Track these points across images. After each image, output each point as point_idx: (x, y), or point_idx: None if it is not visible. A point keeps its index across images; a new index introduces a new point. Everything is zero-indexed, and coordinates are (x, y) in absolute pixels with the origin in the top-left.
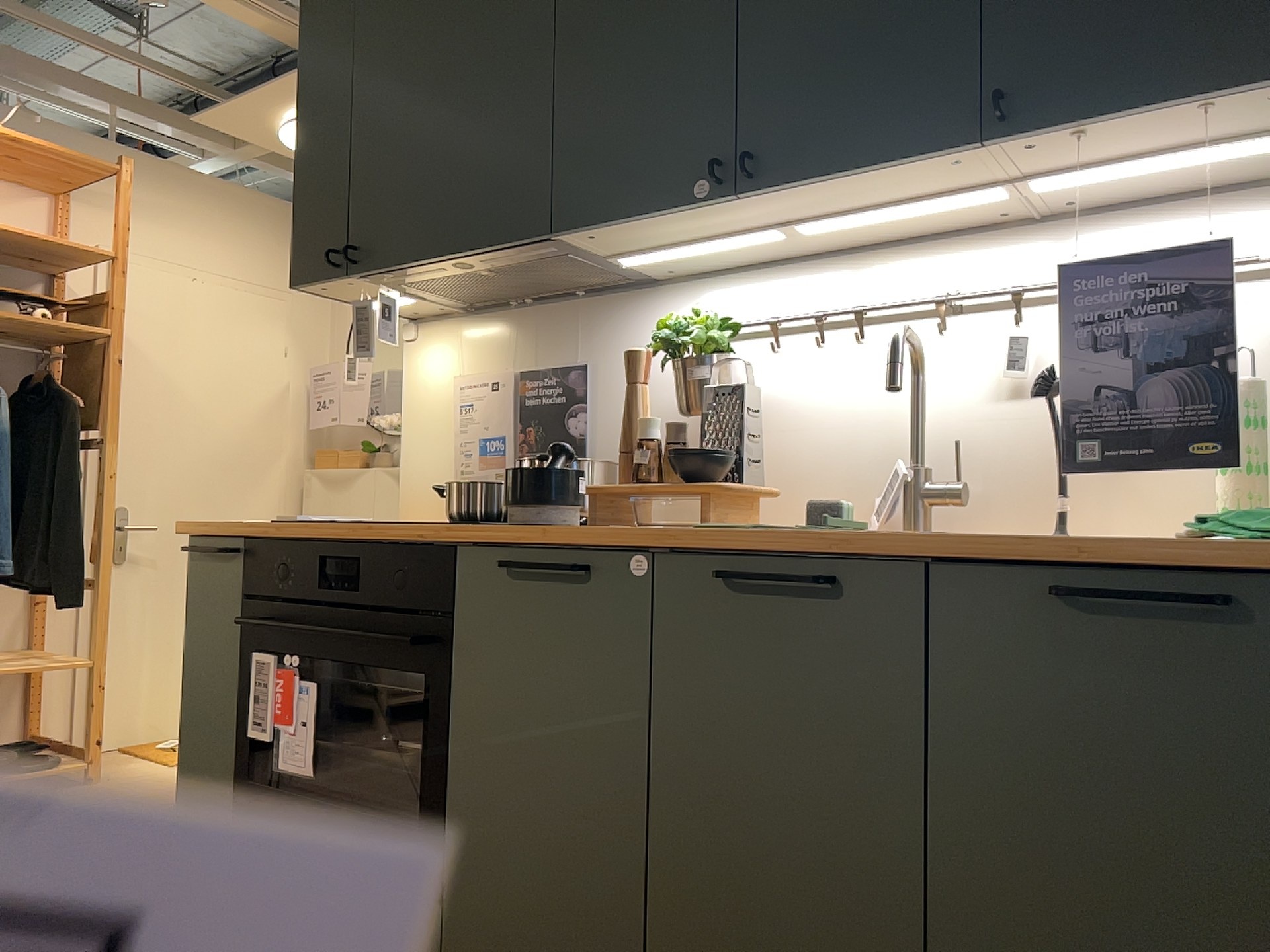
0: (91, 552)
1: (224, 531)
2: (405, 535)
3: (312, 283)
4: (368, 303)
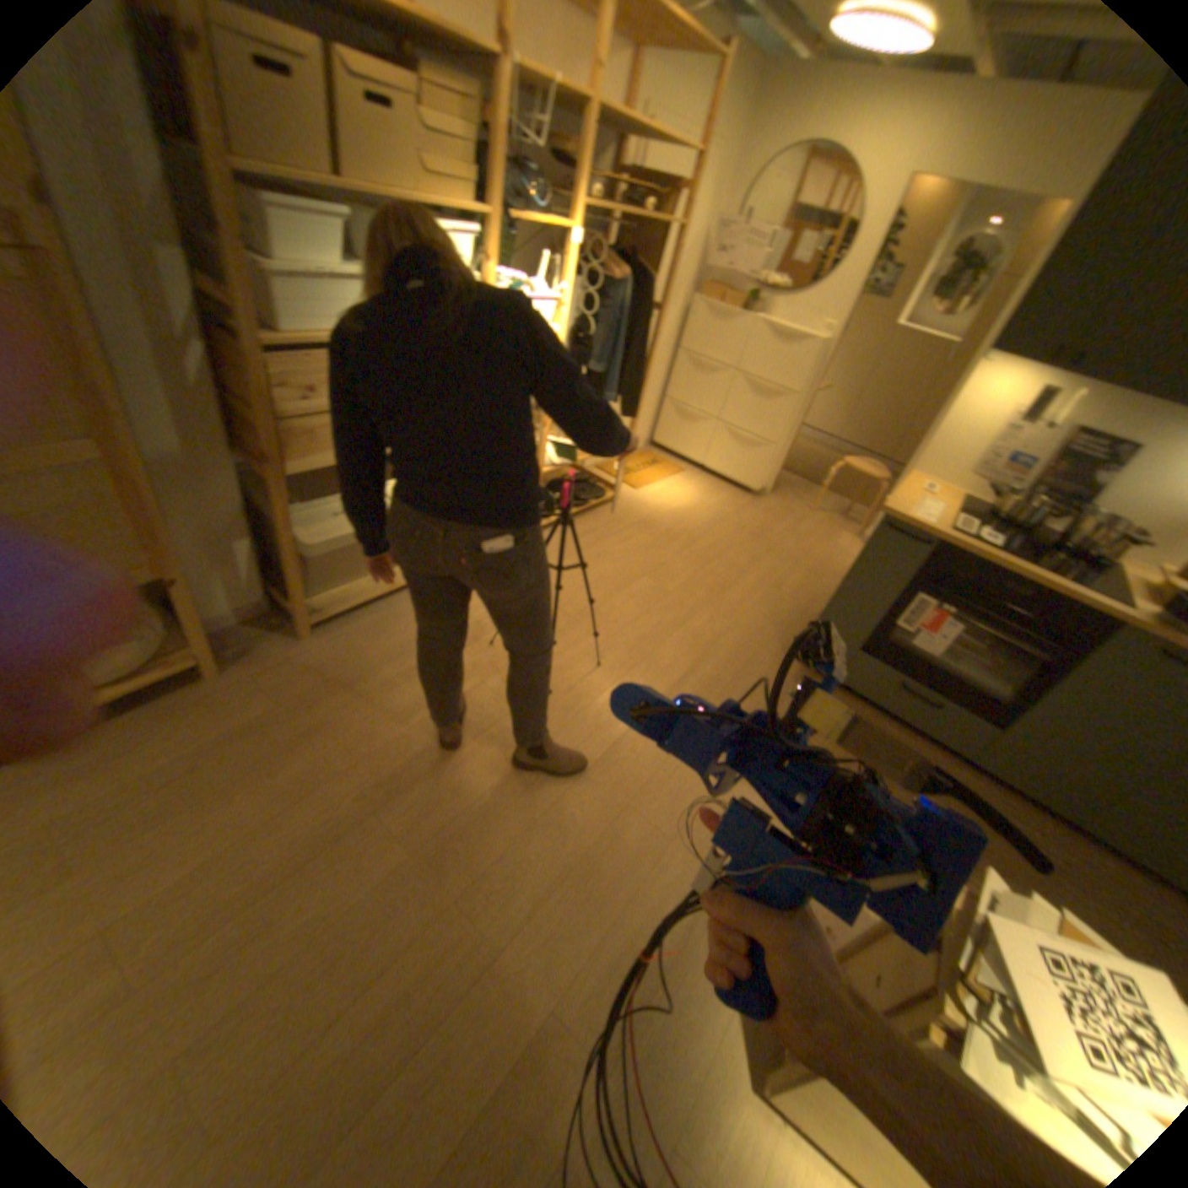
0: (638, 383)
1: (926, 530)
2: (1083, 598)
3: (1011, 353)
4: (1056, 390)
